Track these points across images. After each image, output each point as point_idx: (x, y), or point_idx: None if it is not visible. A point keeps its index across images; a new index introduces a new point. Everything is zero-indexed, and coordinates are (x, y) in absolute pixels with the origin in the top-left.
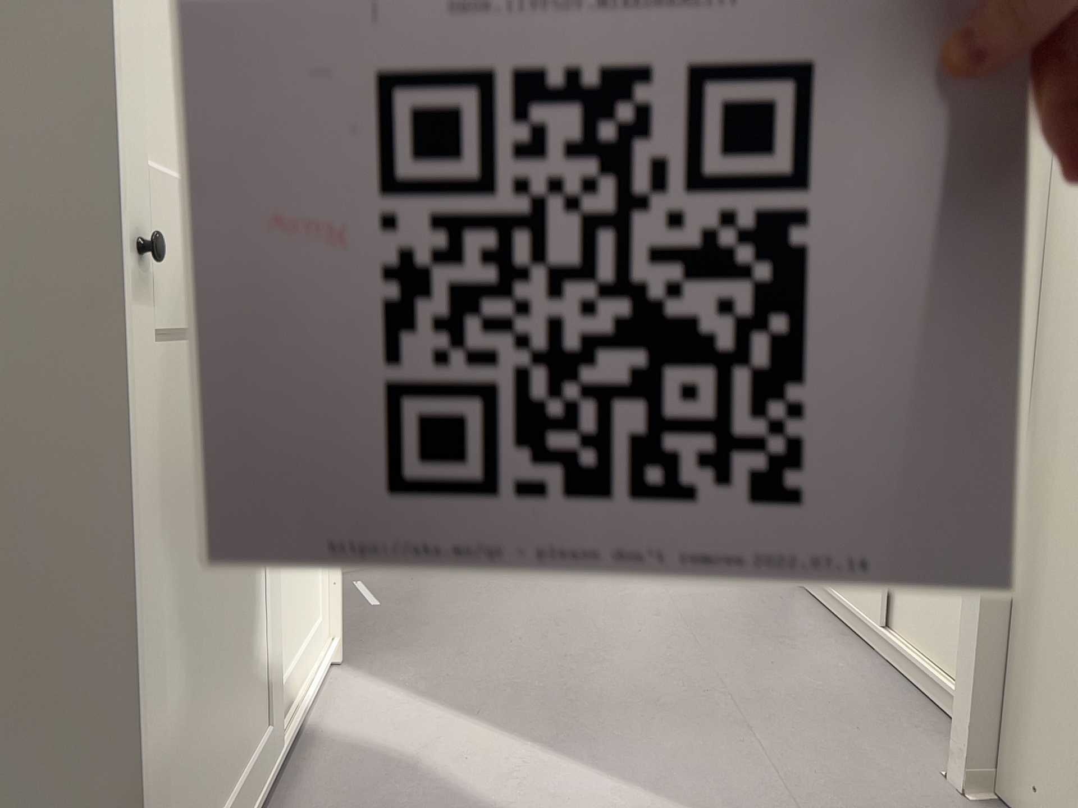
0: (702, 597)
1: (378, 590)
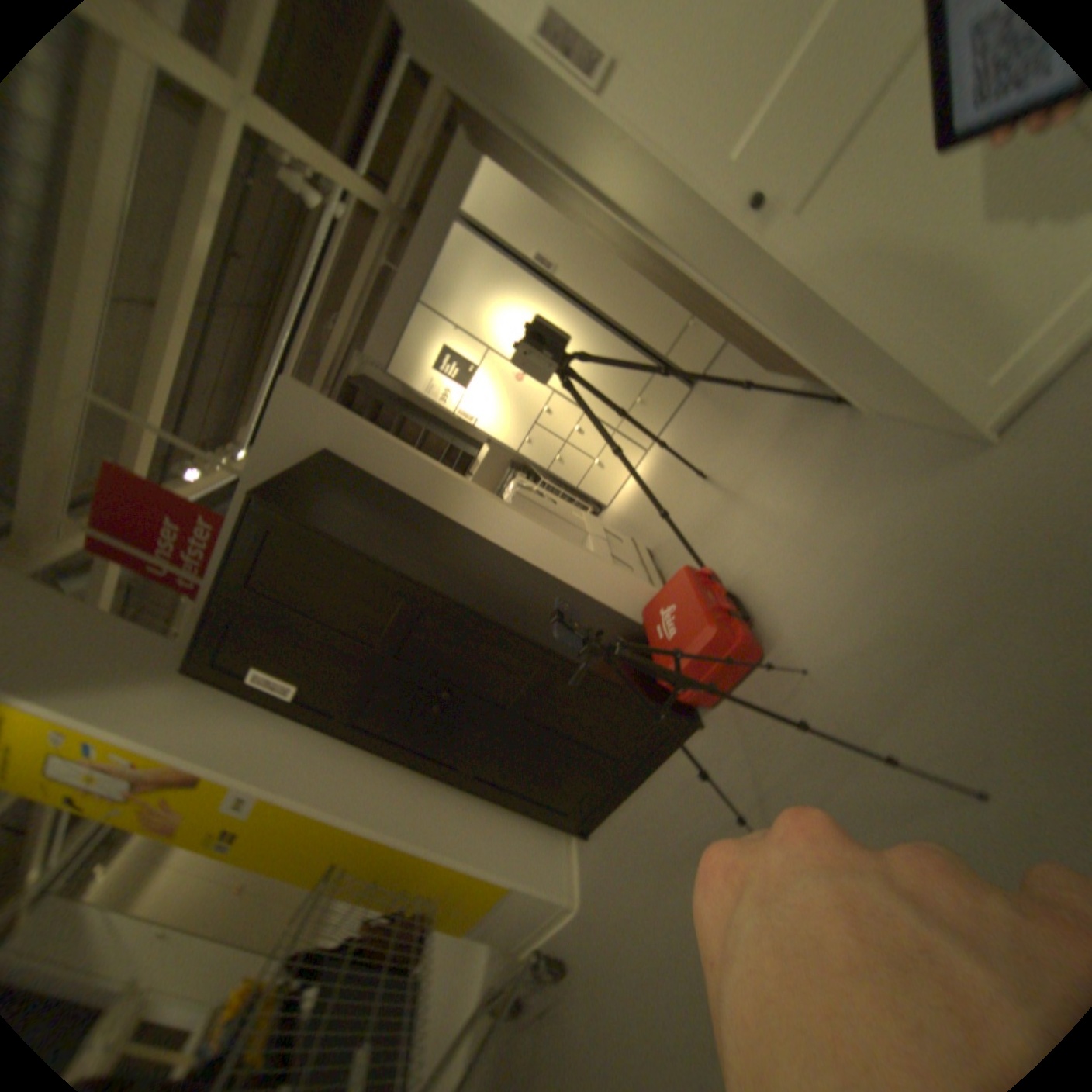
0: None
1: None
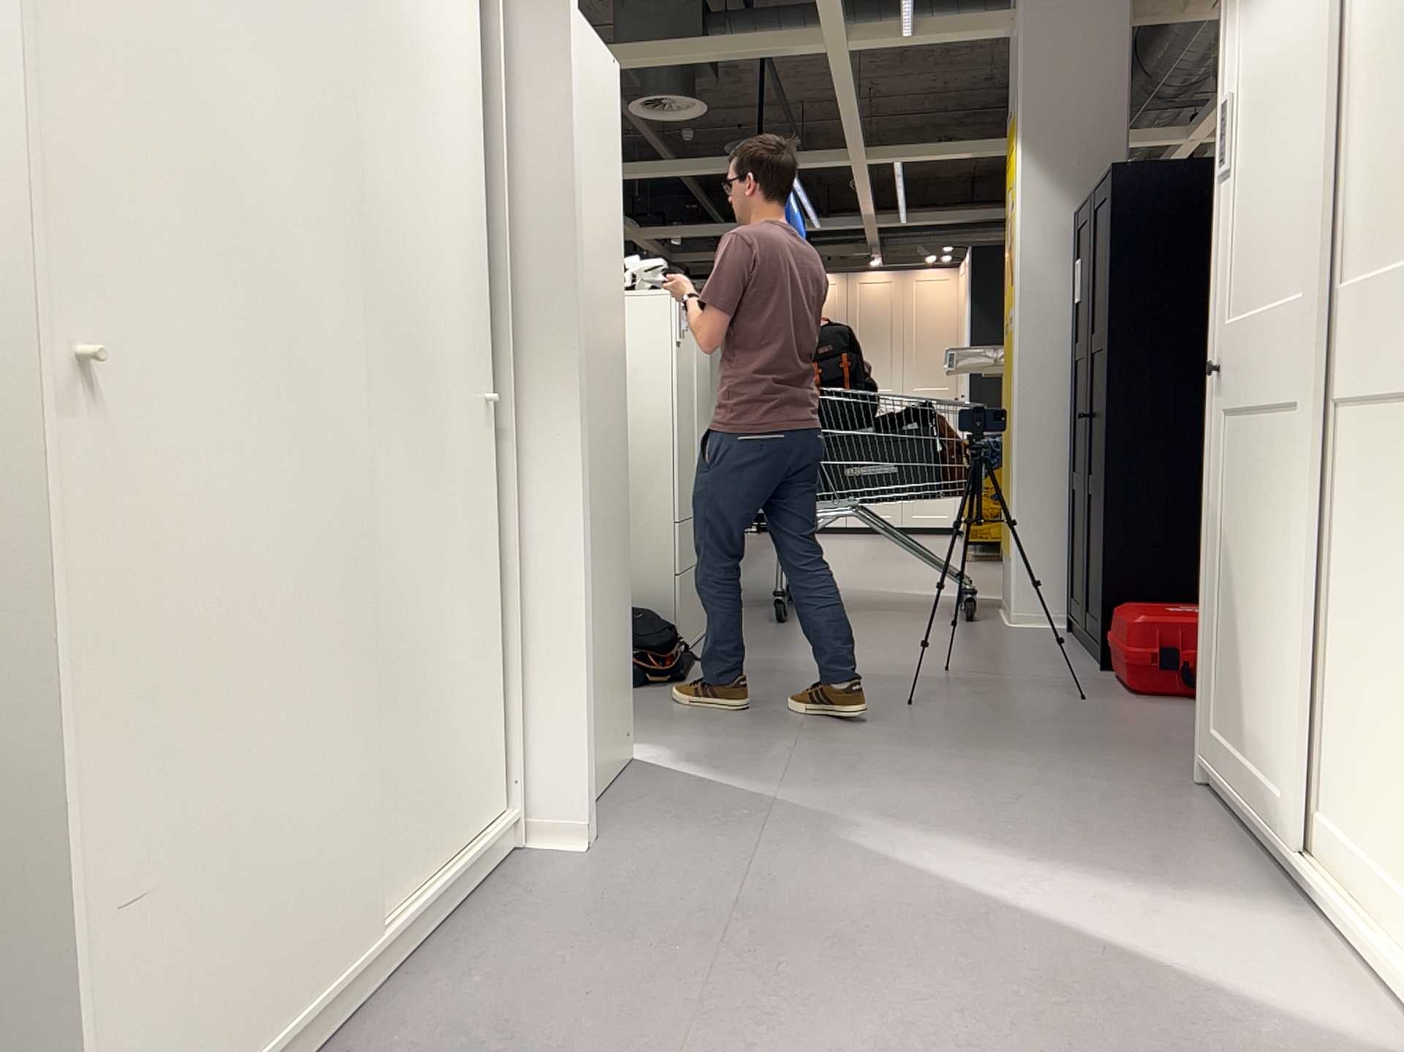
0: None
1: None
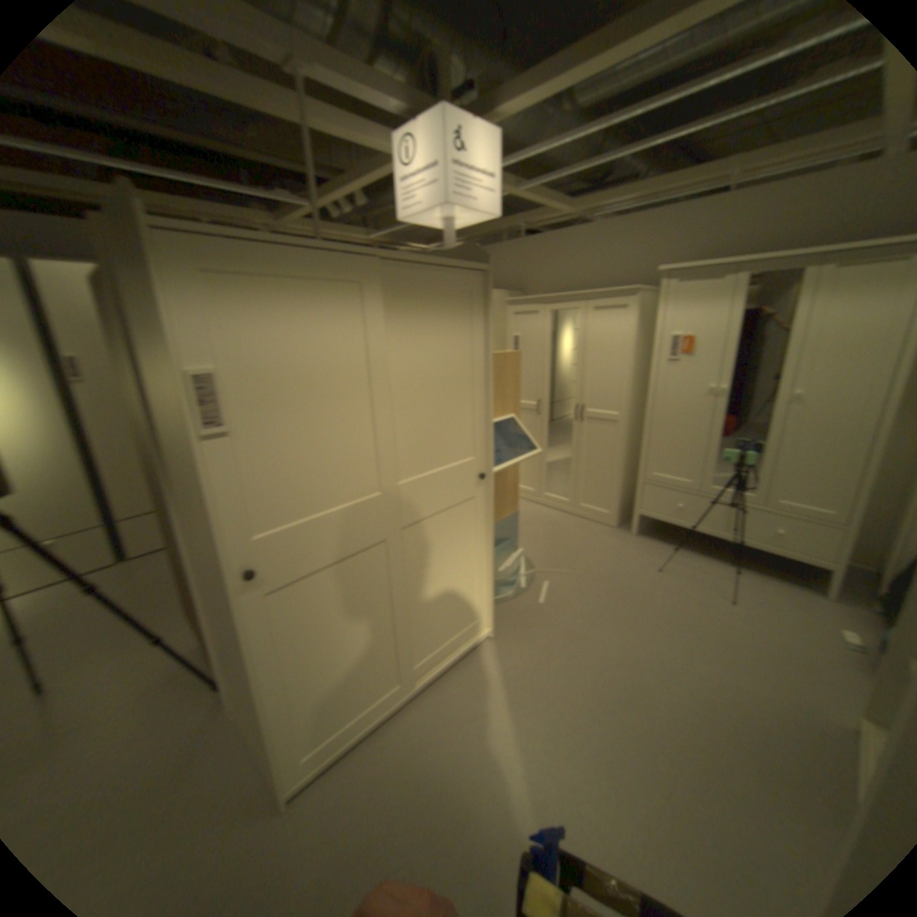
0: (750, 693)
1: (555, 591)
